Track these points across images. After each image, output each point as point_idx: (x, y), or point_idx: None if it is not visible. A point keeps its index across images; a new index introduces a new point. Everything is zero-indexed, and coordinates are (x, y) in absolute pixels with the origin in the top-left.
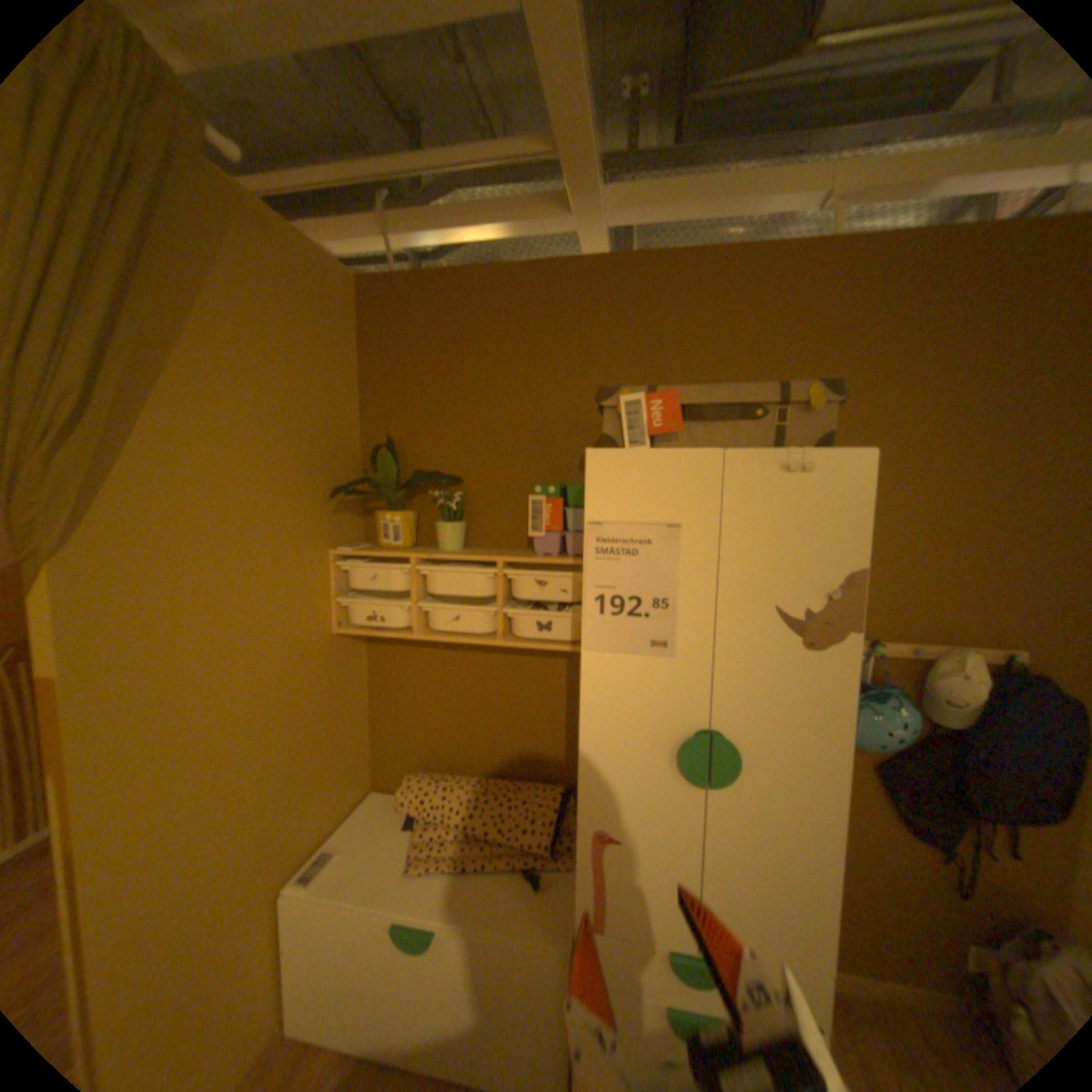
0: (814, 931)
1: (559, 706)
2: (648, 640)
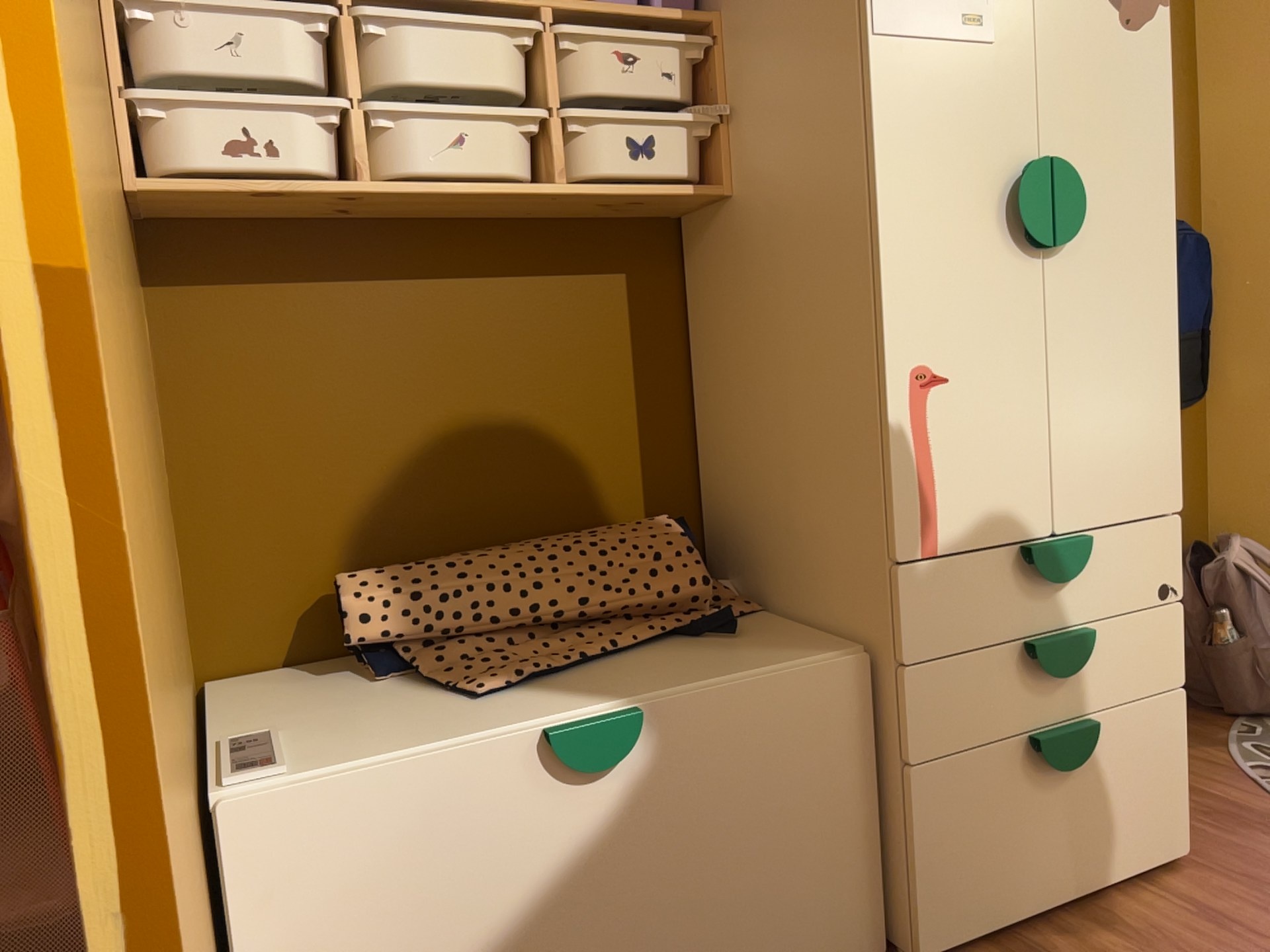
0: (1161, 443)
1: (622, 368)
2: (957, 13)
